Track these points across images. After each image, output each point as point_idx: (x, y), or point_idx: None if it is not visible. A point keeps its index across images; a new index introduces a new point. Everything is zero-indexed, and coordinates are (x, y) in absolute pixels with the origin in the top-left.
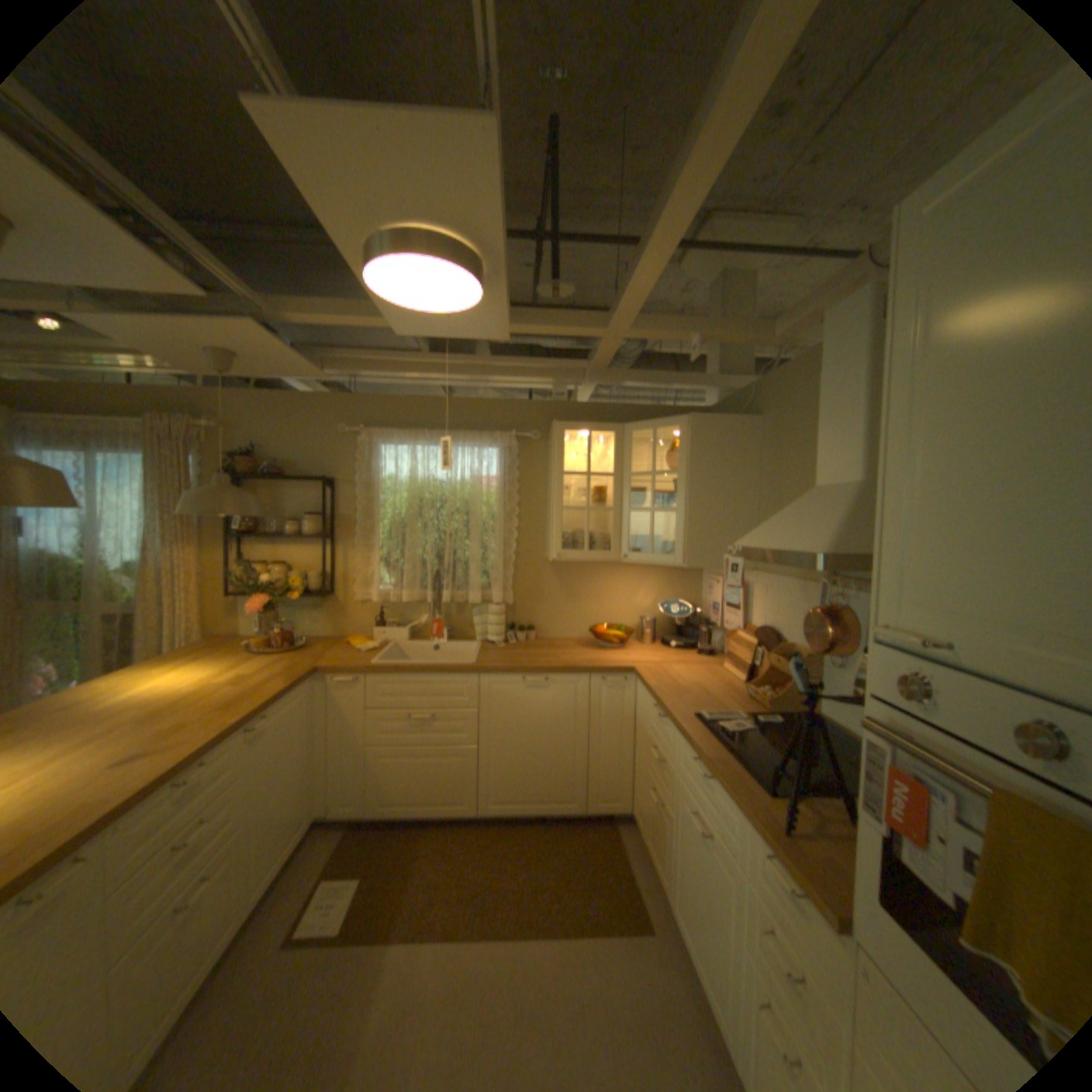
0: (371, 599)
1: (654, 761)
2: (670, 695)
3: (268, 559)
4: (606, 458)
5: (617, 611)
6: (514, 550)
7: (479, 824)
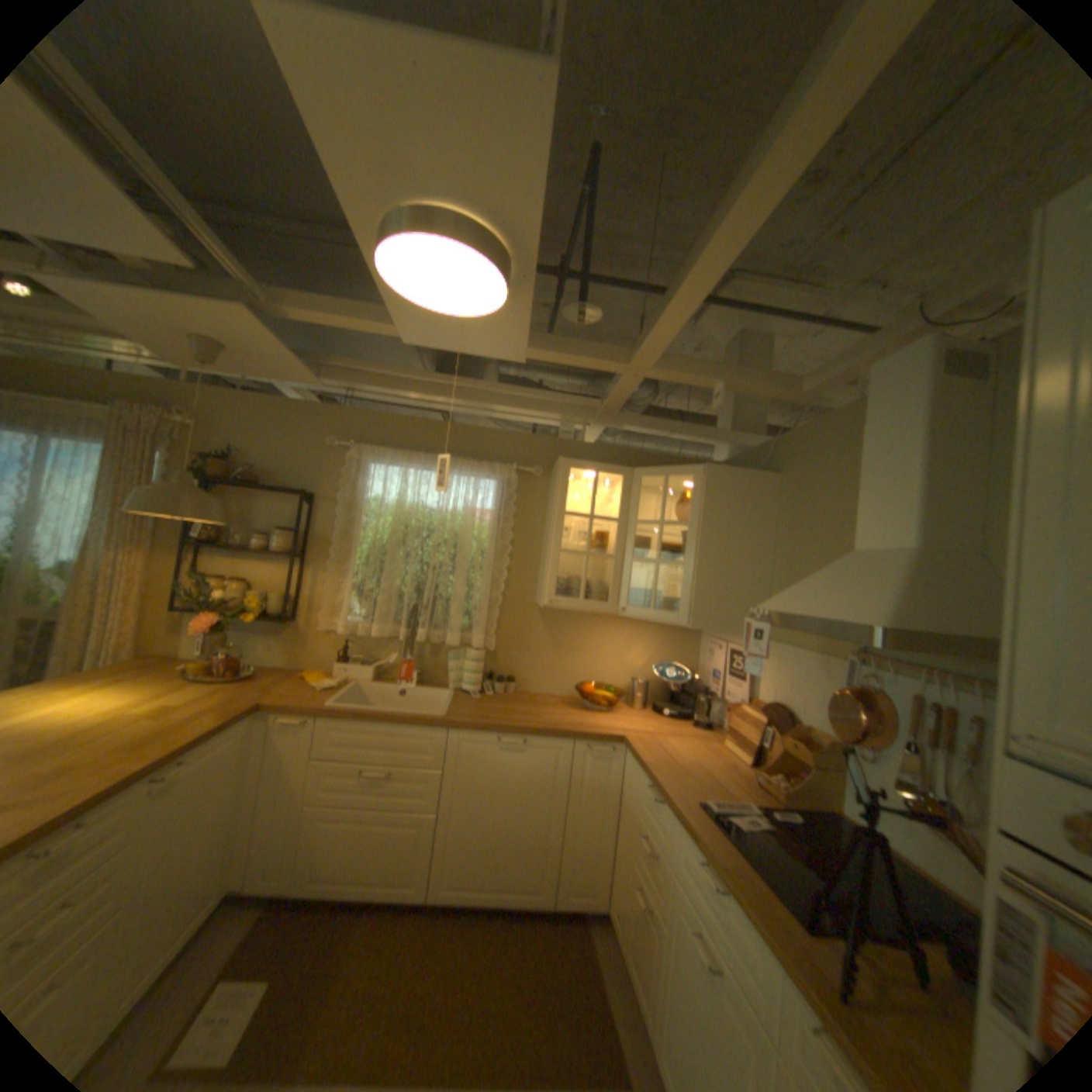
0: (336, 630)
1: (643, 854)
2: (668, 775)
3: (227, 574)
4: (611, 502)
5: (607, 669)
6: (502, 591)
7: (427, 912)
